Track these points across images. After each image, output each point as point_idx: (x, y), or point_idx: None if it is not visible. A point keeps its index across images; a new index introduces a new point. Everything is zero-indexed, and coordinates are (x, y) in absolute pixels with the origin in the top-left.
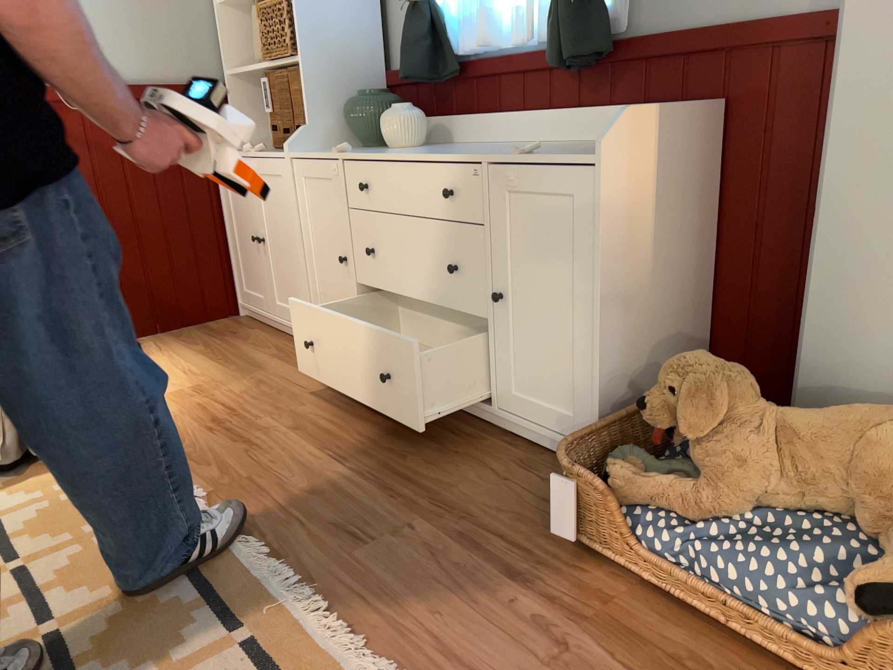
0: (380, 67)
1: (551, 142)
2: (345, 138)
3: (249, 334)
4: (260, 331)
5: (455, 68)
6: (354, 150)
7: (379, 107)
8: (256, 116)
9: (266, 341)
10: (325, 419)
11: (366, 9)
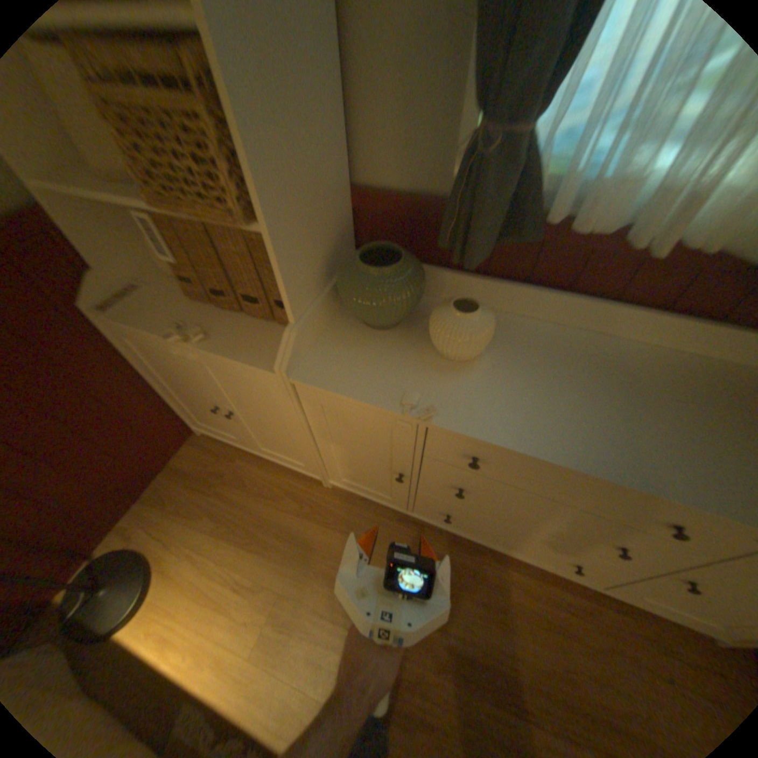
0: (350, 179)
1: (673, 348)
2: (334, 304)
3: (238, 472)
4: (245, 462)
5: (539, 232)
6: (369, 337)
7: (416, 290)
8: (117, 232)
9: (268, 483)
10: (453, 635)
11: (332, 76)
